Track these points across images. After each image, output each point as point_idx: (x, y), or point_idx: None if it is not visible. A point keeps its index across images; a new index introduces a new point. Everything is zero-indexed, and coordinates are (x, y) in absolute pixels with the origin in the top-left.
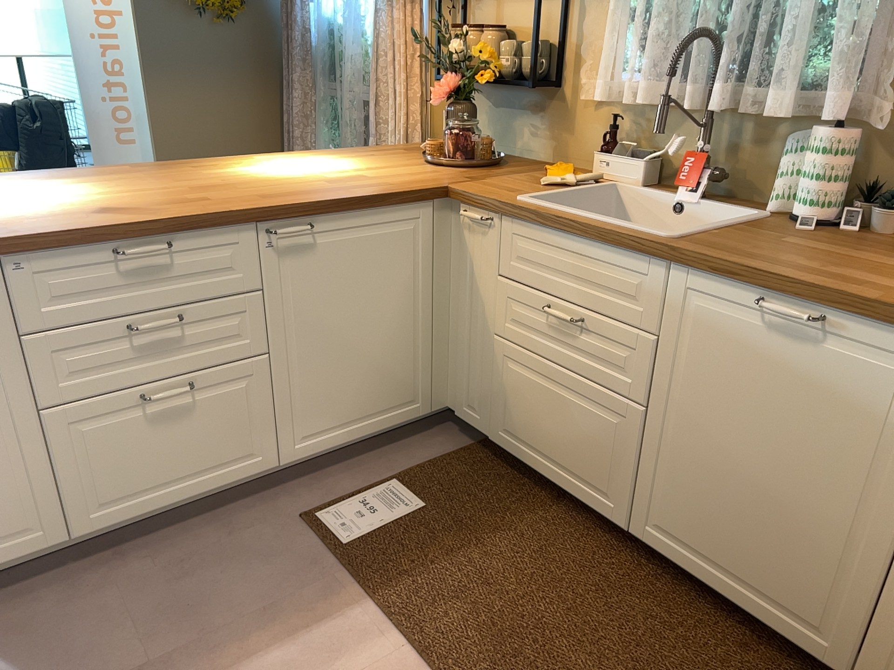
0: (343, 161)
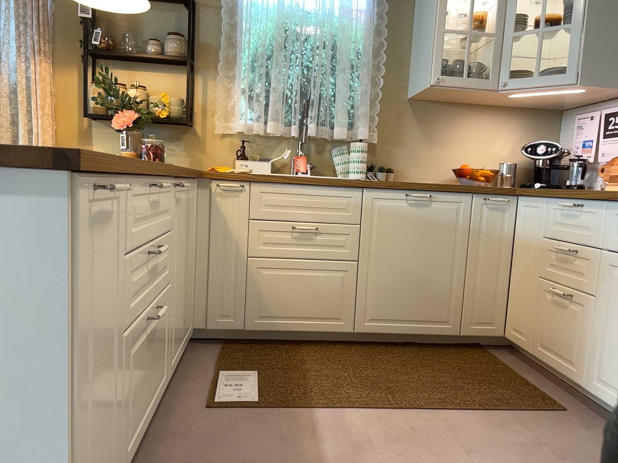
0: None
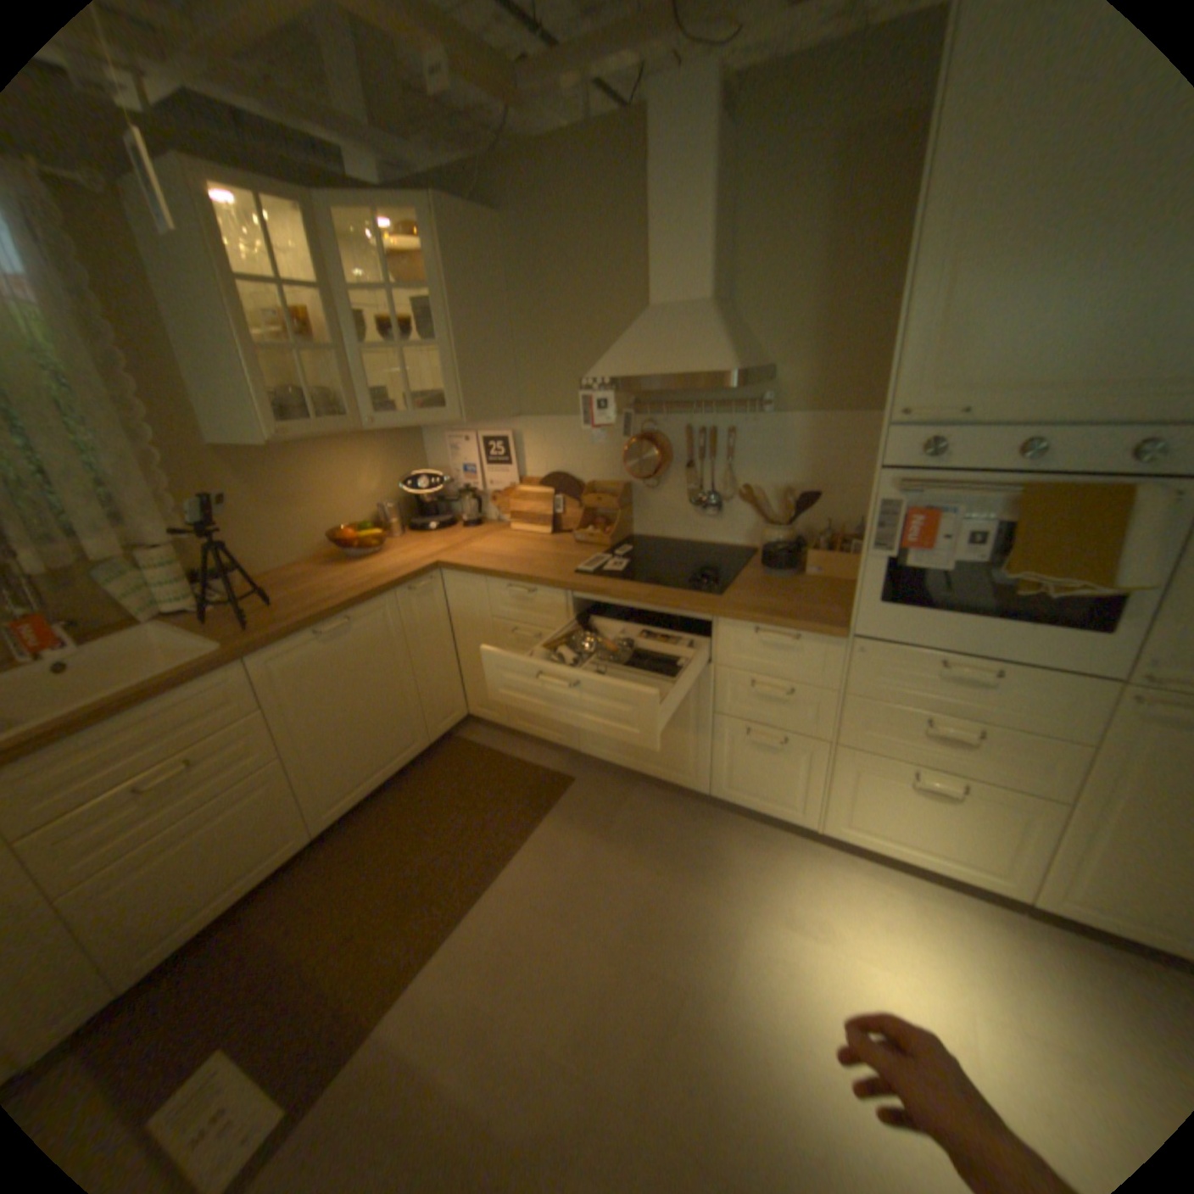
0: None
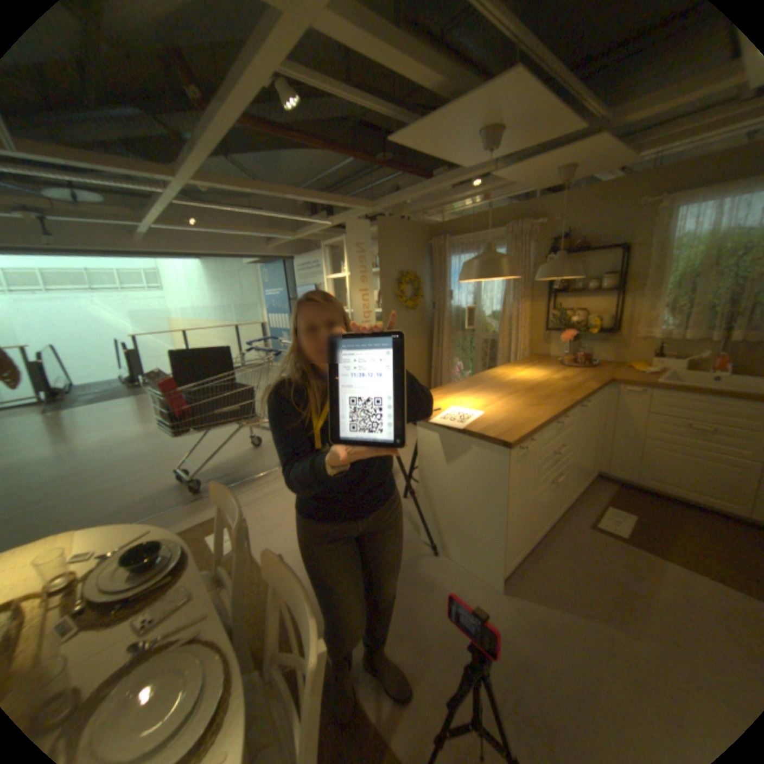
0: (533, 369)
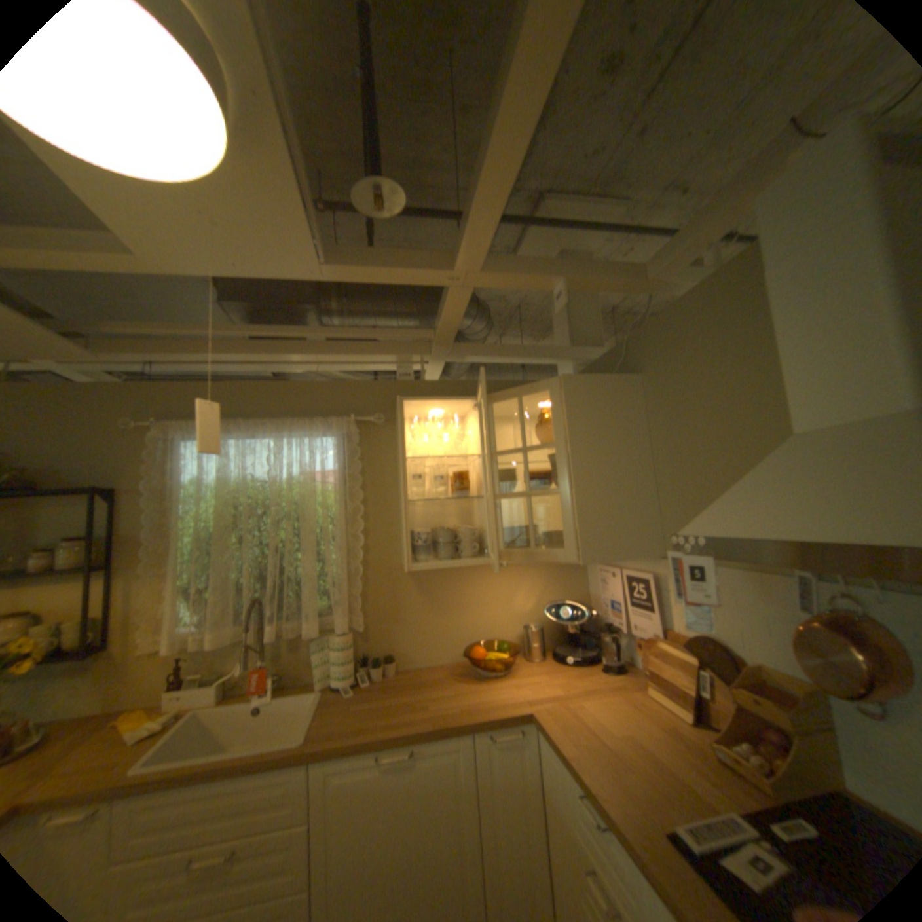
0: None
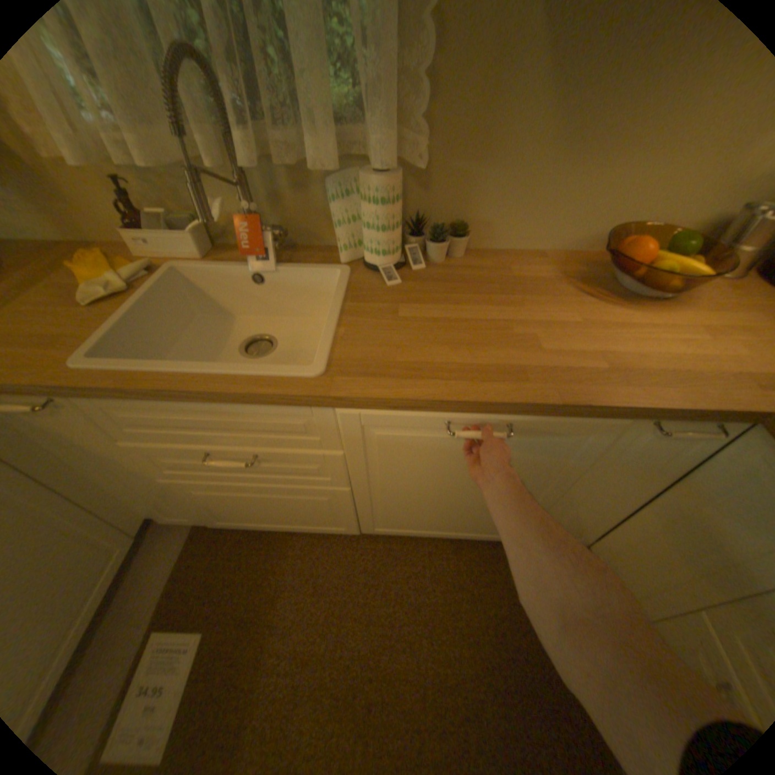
0: None
